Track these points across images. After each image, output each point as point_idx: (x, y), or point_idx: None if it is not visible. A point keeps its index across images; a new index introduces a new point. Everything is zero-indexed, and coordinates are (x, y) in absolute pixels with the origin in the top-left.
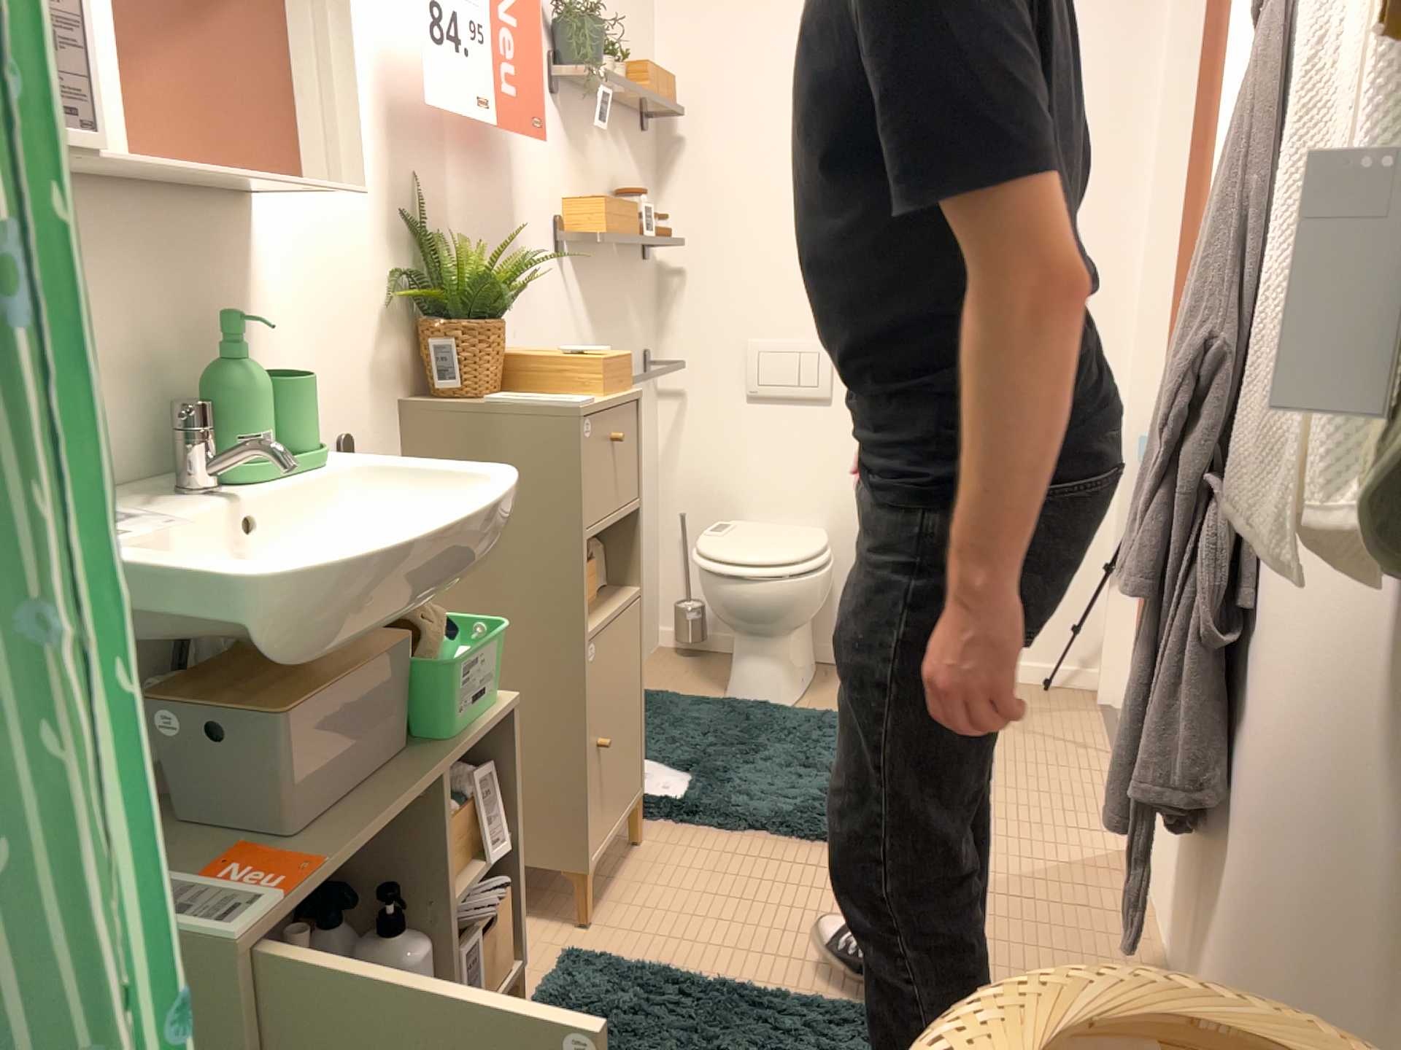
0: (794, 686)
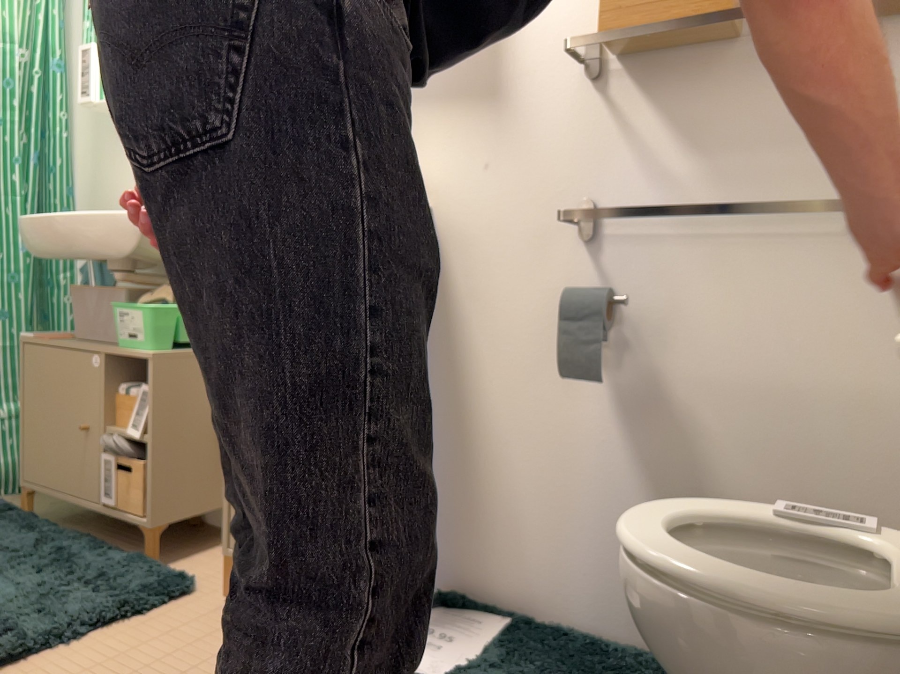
0: None
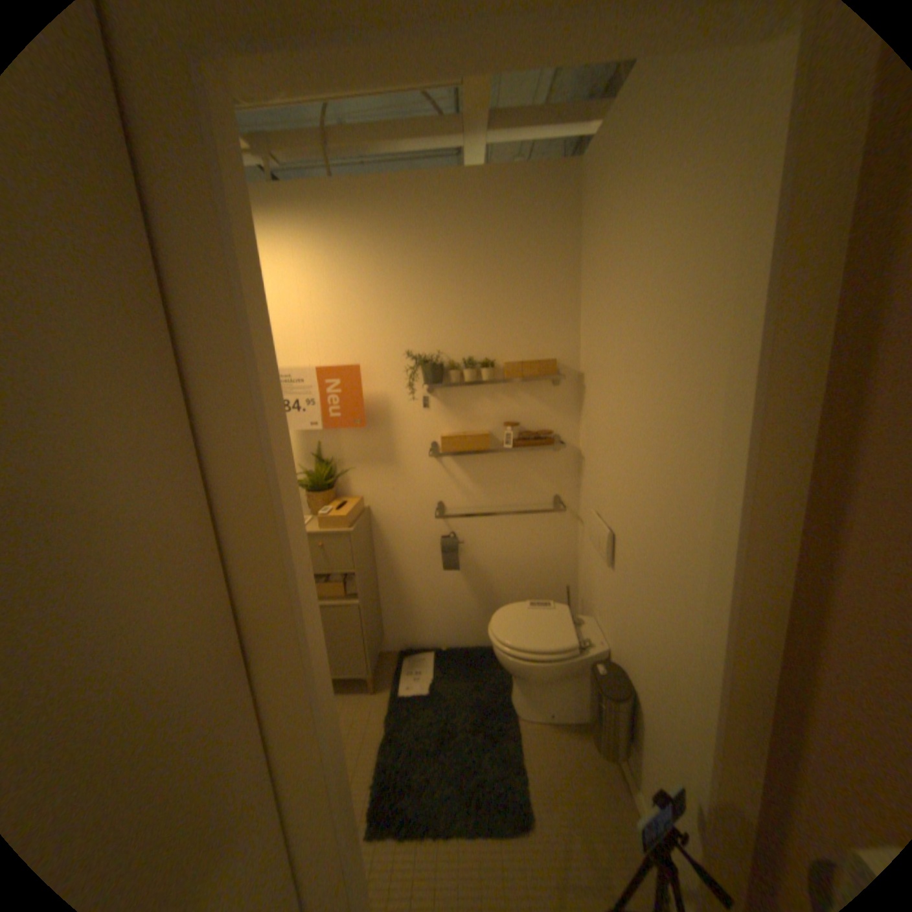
0: (535, 712)
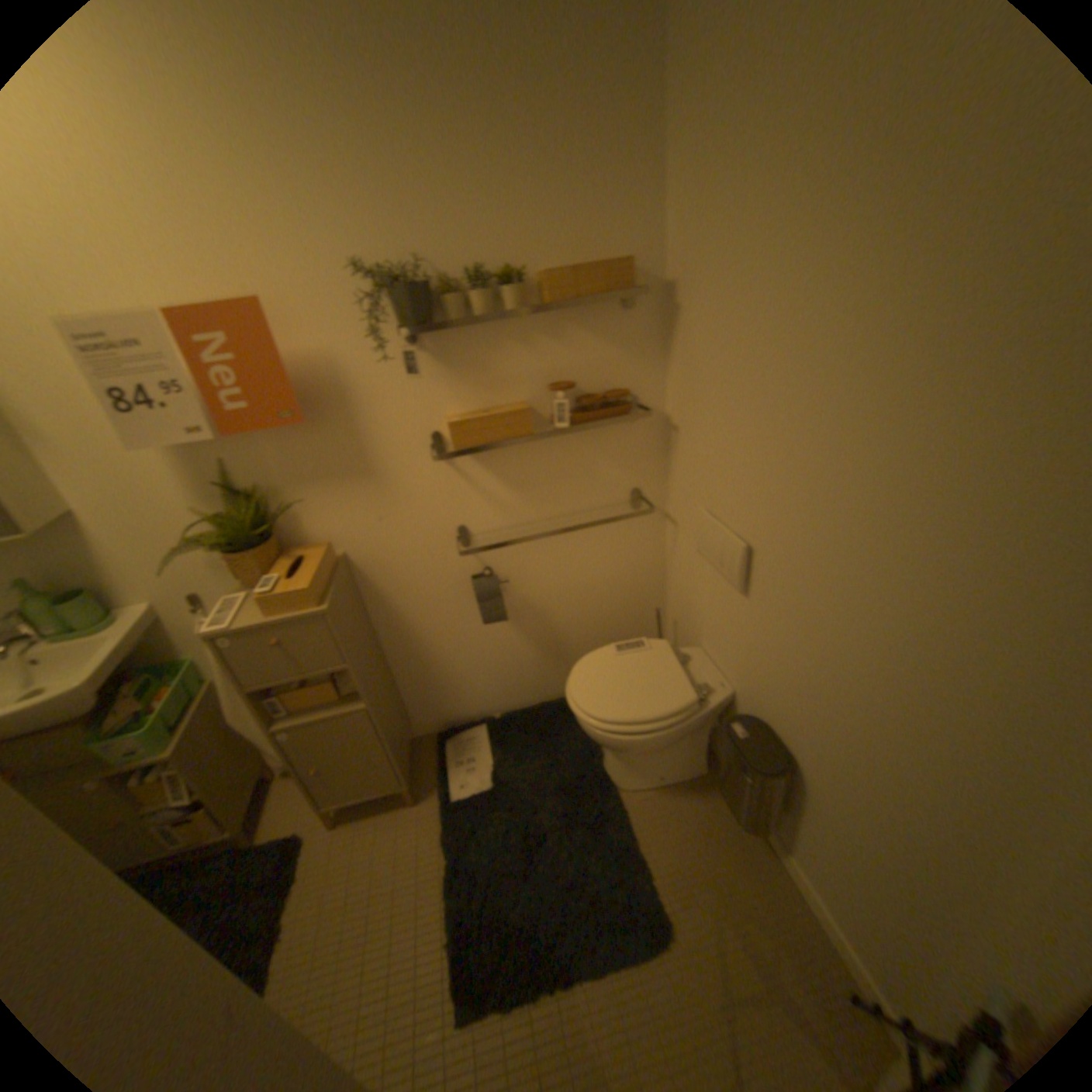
0: (640, 779)
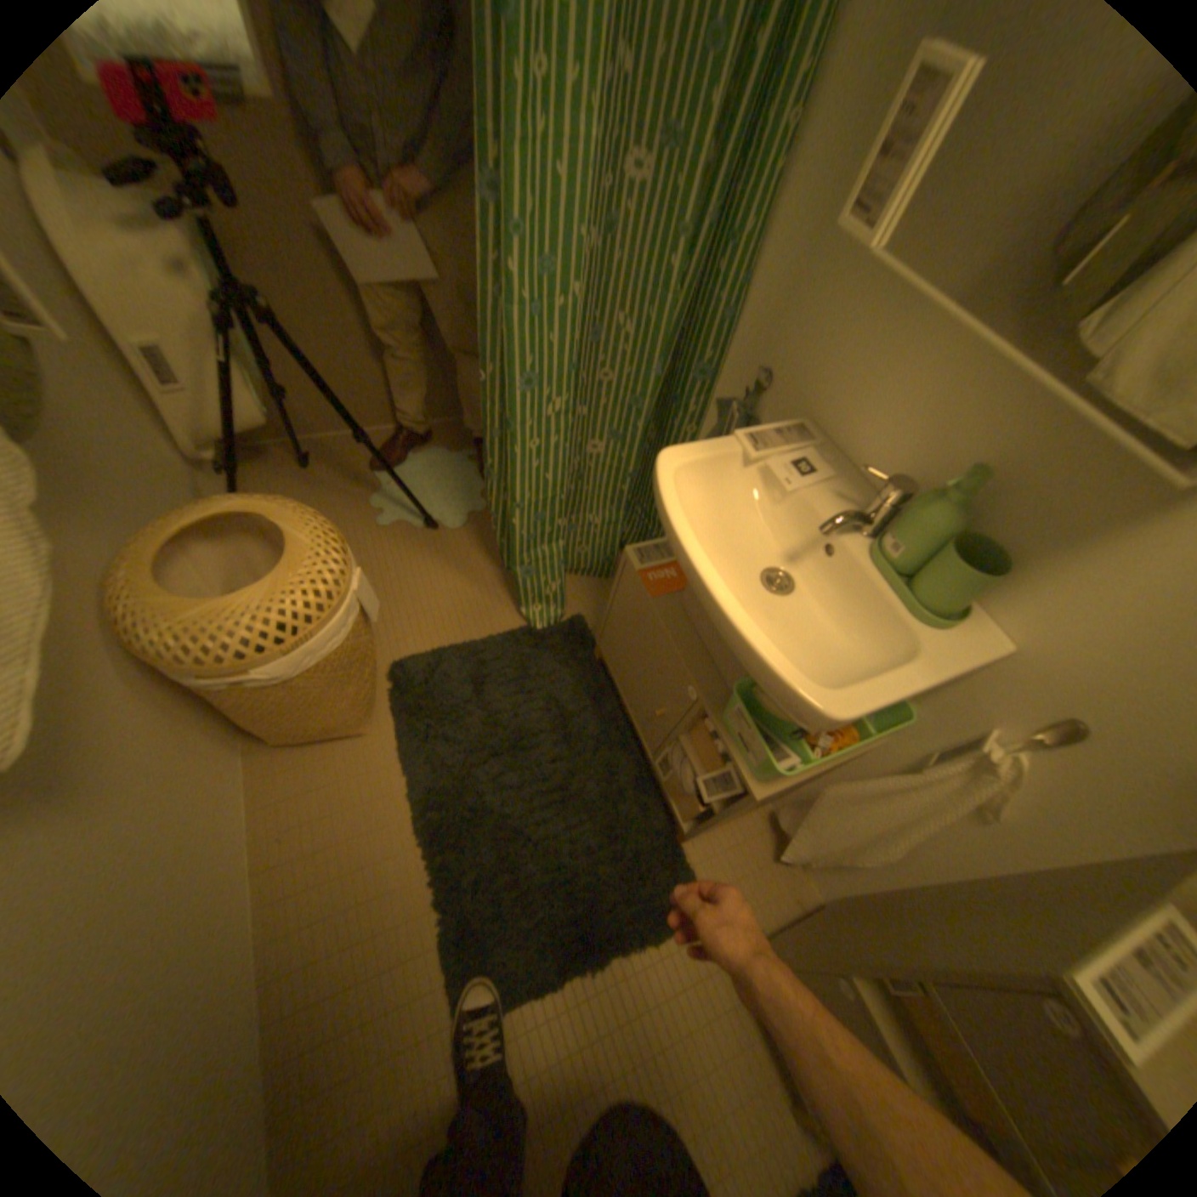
0: None
